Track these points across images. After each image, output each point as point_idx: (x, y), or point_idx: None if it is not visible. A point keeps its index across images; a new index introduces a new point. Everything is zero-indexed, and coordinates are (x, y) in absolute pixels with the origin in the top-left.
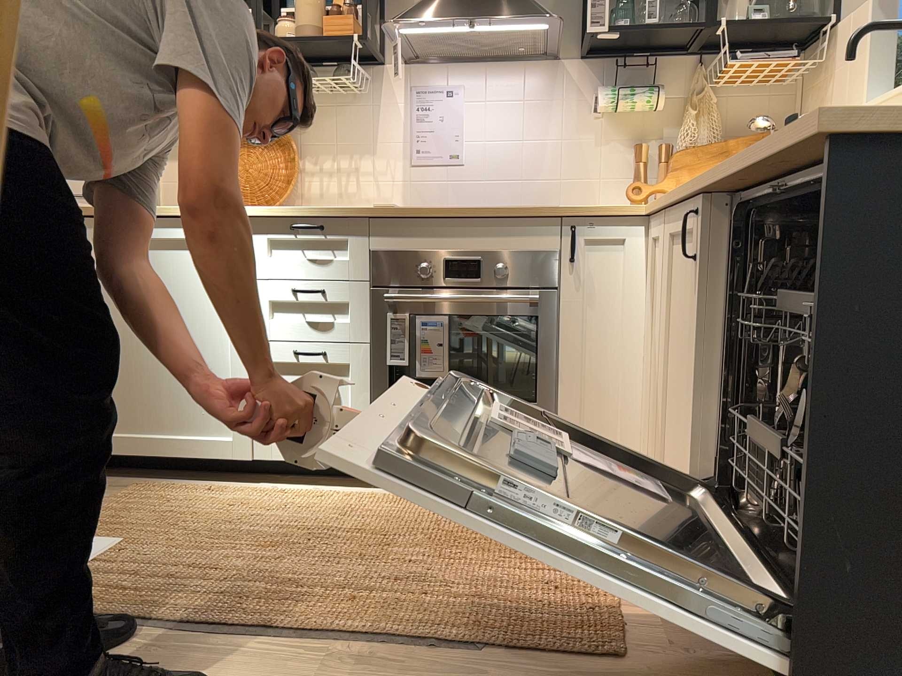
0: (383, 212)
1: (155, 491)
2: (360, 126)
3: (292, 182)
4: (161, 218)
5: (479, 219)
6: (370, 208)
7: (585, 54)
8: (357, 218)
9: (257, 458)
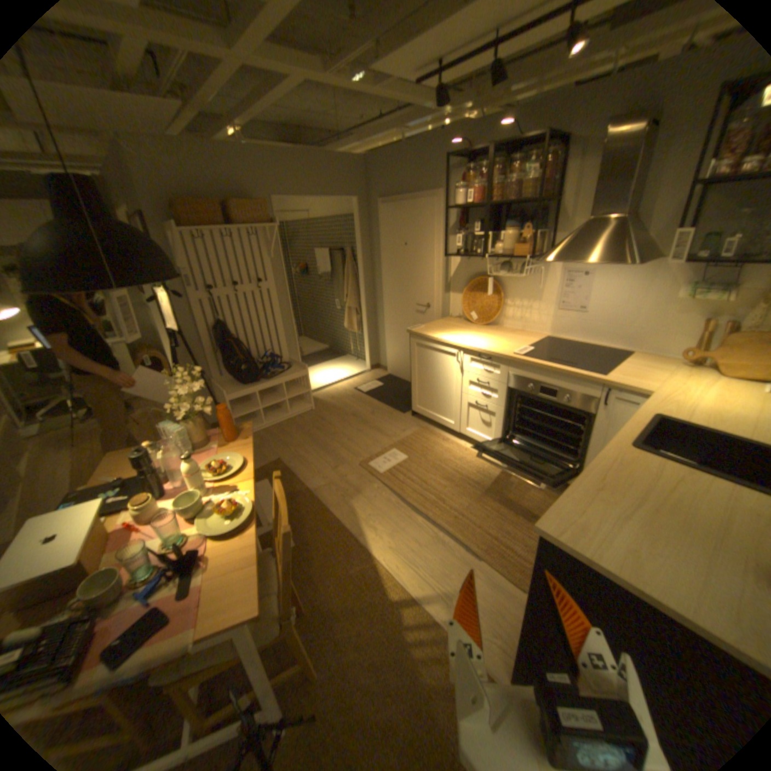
0: (514, 360)
1: (427, 433)
2: (535, 286)
3: (499, 312)
4: (435, 341)
5: (558, 373)
6: (512, 353)
7: (684, 256)
8: (504, 359)
9: (460, 432)
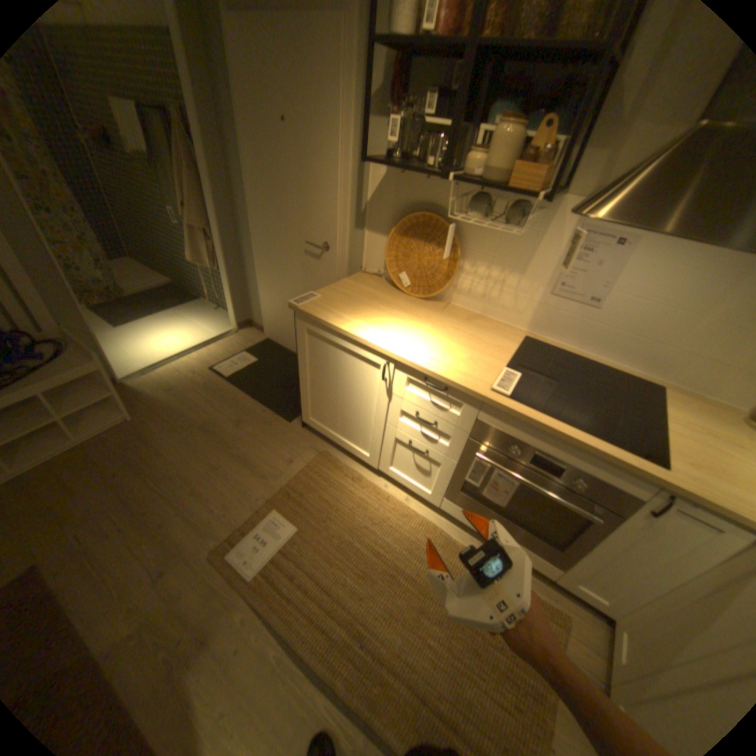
0: (497, 405)
1: (327, 465)
2: (520, 247)
3: (450, 282)
4: (344, 335)
5: (579, 446)
6: (490, 387)
7: None
8: (475, 397)
9: (380, 468)
